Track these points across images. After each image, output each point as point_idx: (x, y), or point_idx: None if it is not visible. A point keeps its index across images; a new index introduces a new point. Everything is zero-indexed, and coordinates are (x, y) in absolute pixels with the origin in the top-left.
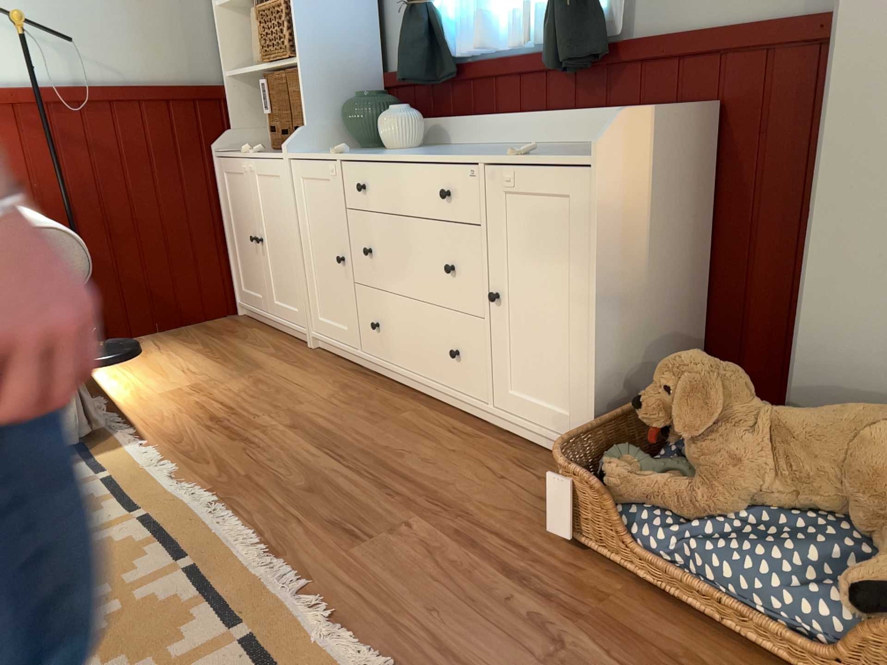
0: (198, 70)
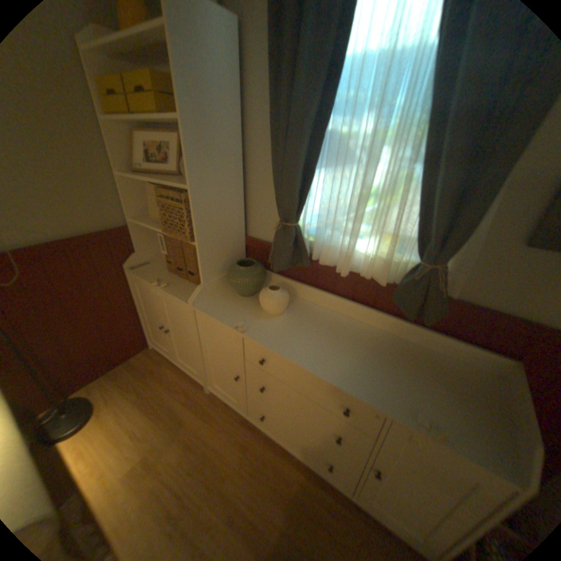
0: (106, 216)
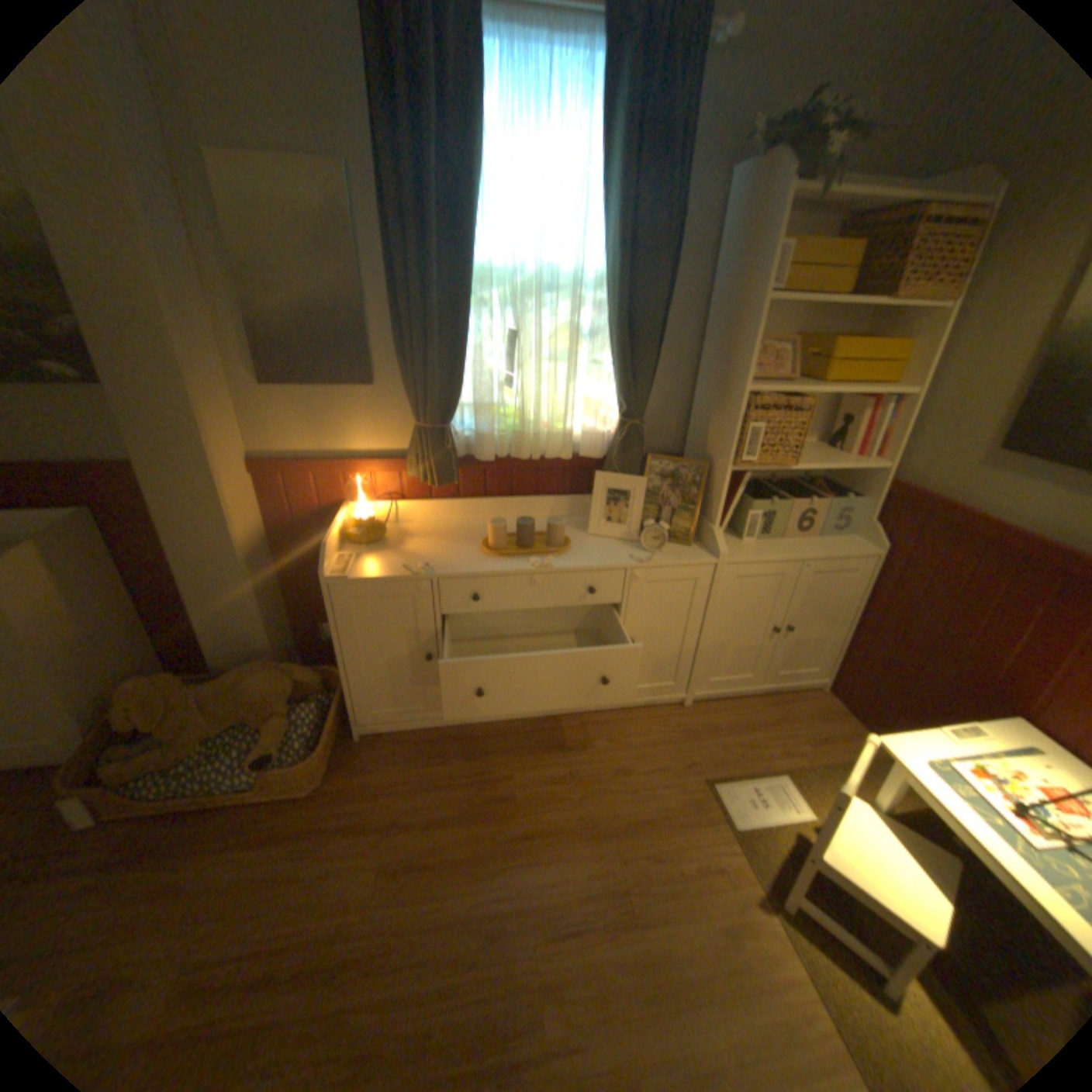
0: None
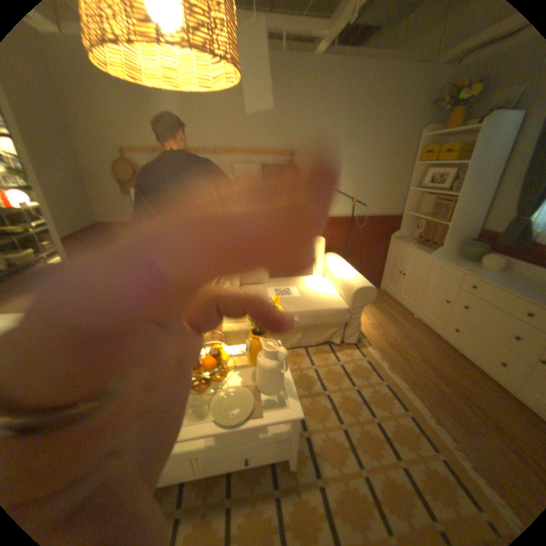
0: (395, 209)
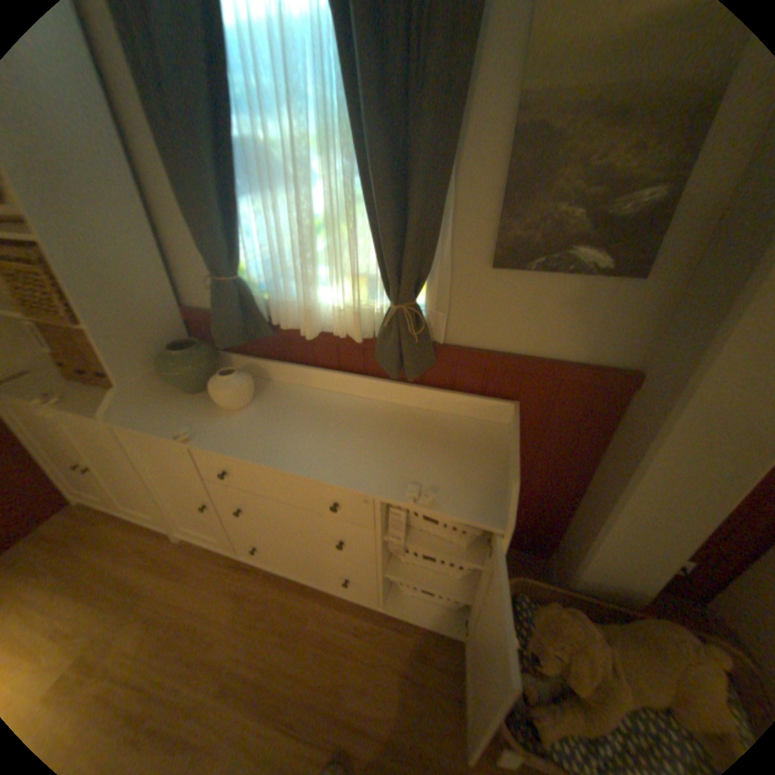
0: None
